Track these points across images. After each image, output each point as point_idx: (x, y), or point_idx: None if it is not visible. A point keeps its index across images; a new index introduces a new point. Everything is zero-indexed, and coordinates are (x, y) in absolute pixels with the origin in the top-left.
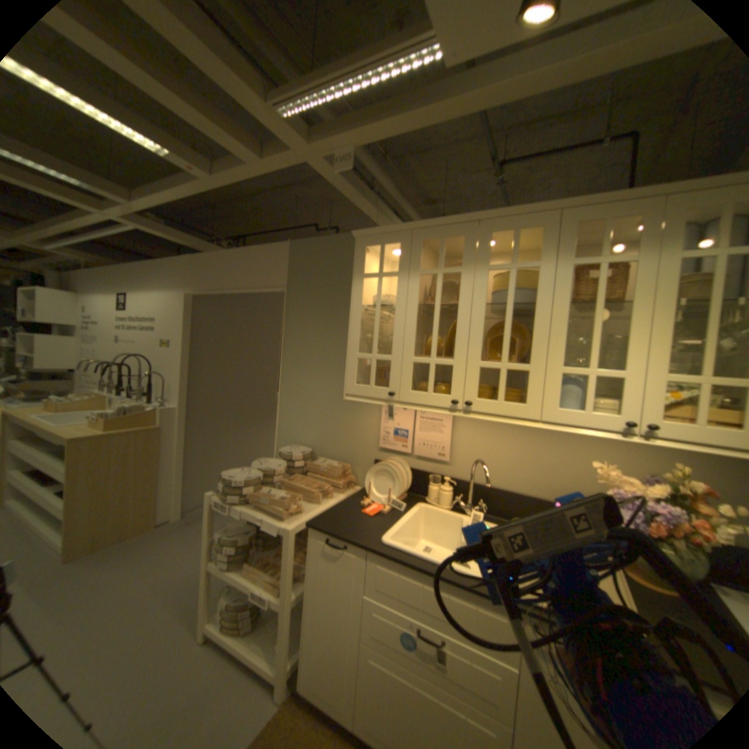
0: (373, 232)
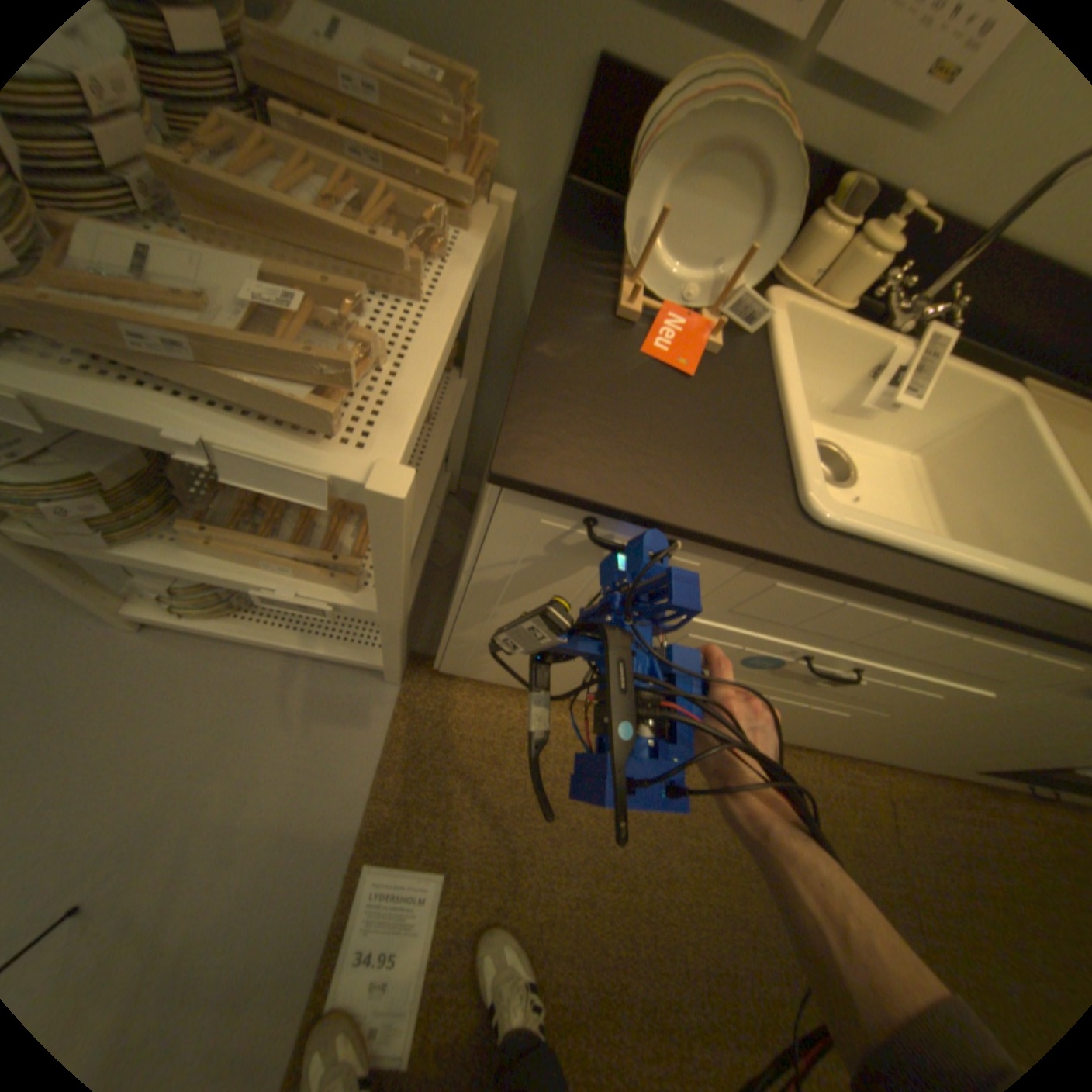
0: None
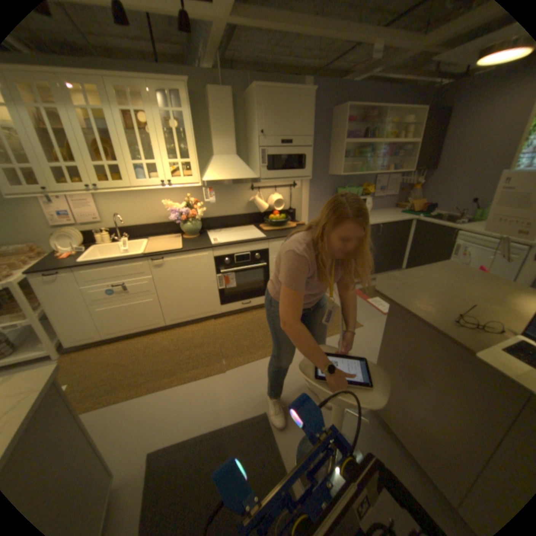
0: None
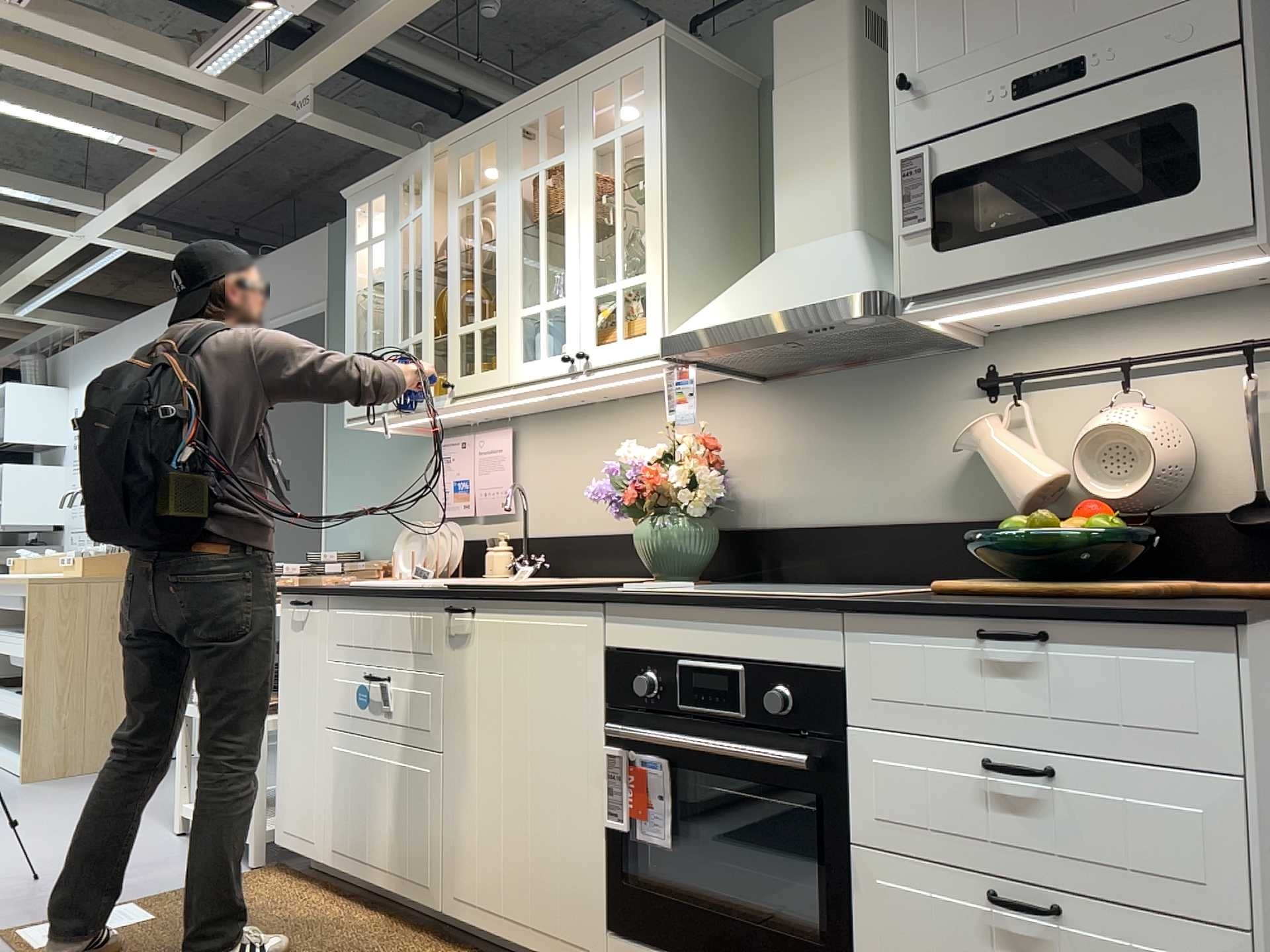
0: (361, 188)
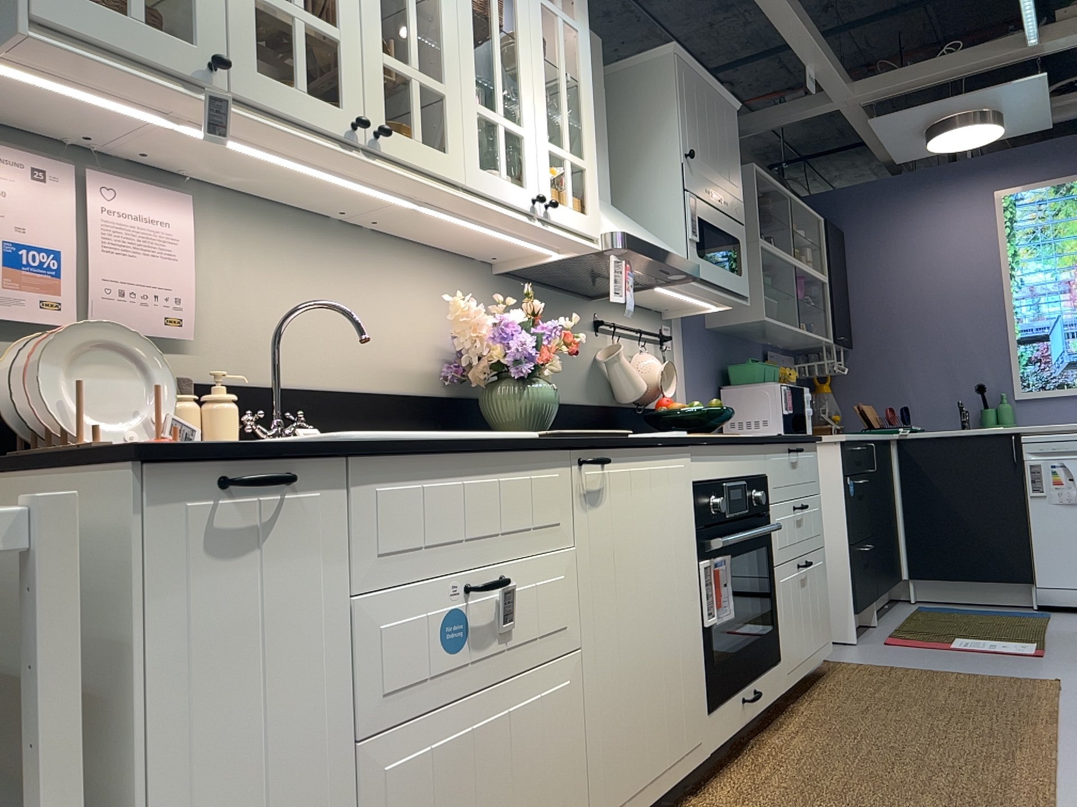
0: None
